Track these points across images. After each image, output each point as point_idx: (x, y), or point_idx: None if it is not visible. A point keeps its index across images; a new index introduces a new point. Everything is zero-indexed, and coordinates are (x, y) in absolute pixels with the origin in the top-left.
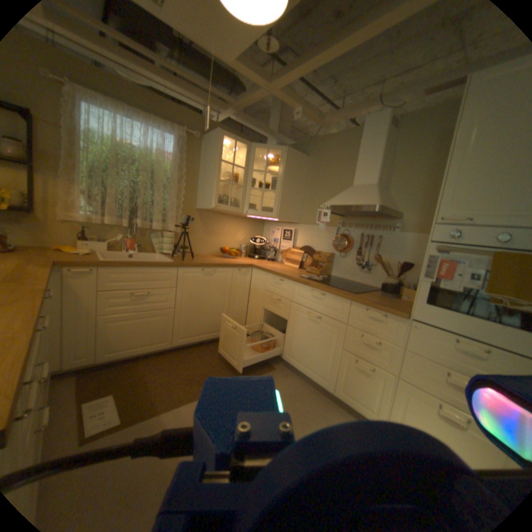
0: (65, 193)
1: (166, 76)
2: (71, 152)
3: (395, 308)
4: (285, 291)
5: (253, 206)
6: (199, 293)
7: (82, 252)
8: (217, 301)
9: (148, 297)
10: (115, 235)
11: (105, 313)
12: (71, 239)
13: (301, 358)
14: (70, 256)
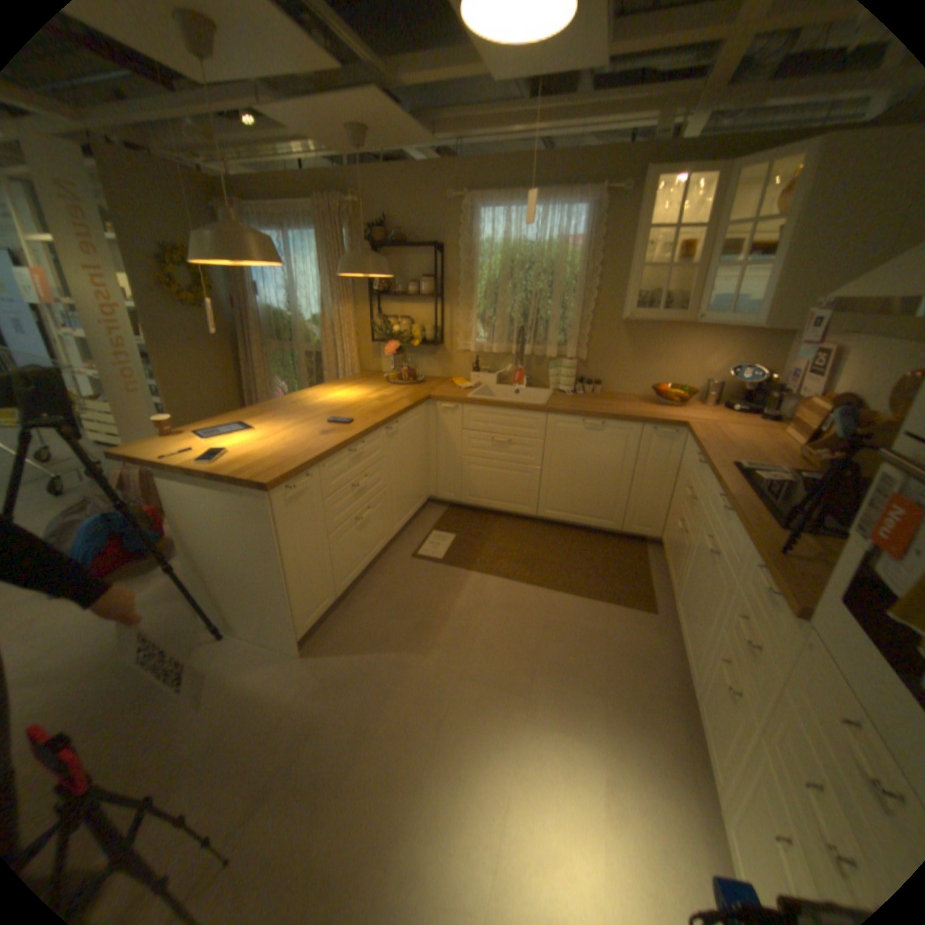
0: (466, 320)
1: (580, 110)
2: (471, 272)
3: (800, 589)
4: (704, 487)
5: (740, 299)
6: (578, 455)
7: (466, 386)
8: (608, 473)
9: (510, 446)
10: (509, 365)
11: (469, 453)
12: (470, 369)
13: (689, 618)
14: (454, 389)
